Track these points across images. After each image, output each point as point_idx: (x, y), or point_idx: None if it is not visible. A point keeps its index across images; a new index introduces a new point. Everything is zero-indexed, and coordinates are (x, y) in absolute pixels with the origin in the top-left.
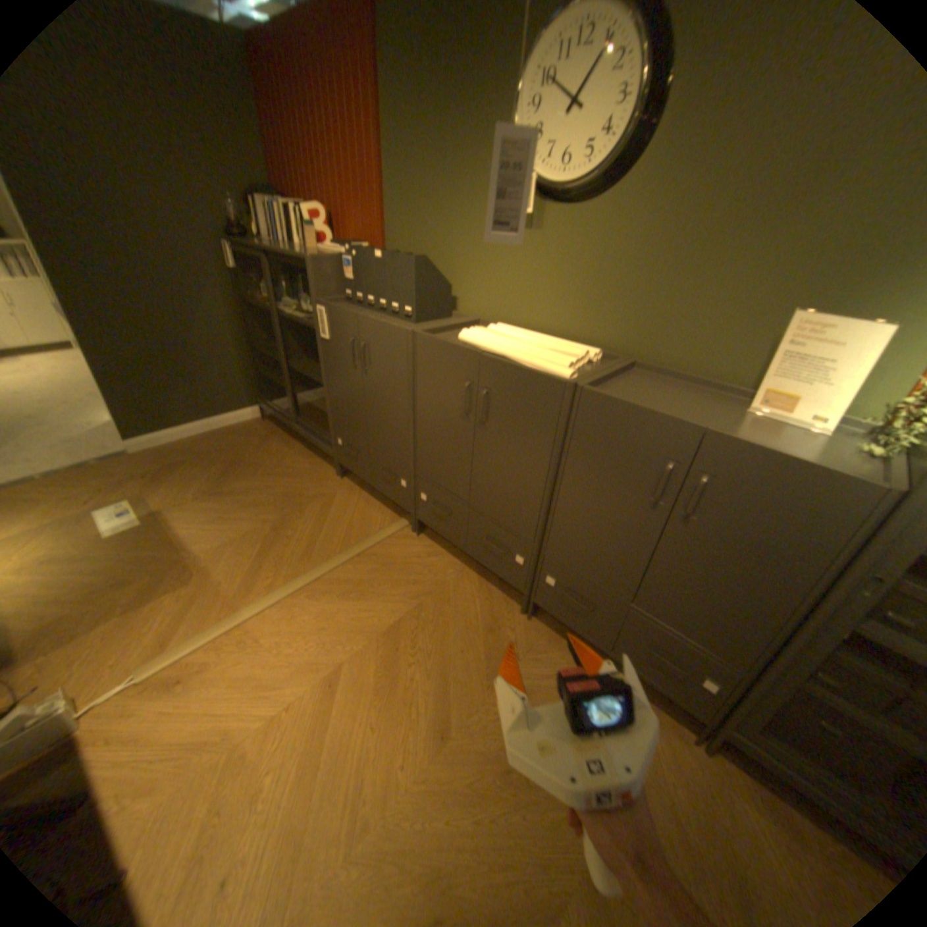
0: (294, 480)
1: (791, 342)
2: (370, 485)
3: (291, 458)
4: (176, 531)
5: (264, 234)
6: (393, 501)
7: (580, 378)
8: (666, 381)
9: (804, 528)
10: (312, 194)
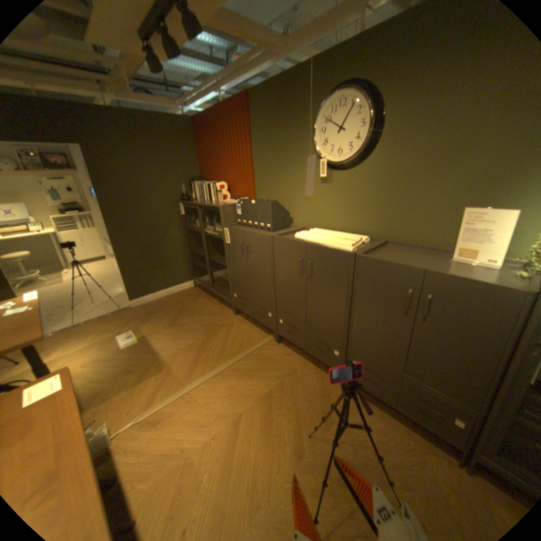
0: (213, 317)
1: (467, 224)
2: (252, 317)
3: (211, 306)
4: (156, 345)
5: (199, 199)
6: (265, 325)
7: (358, 251)
8: (406, 249)
9: (489, 318)
10: (221, 179)
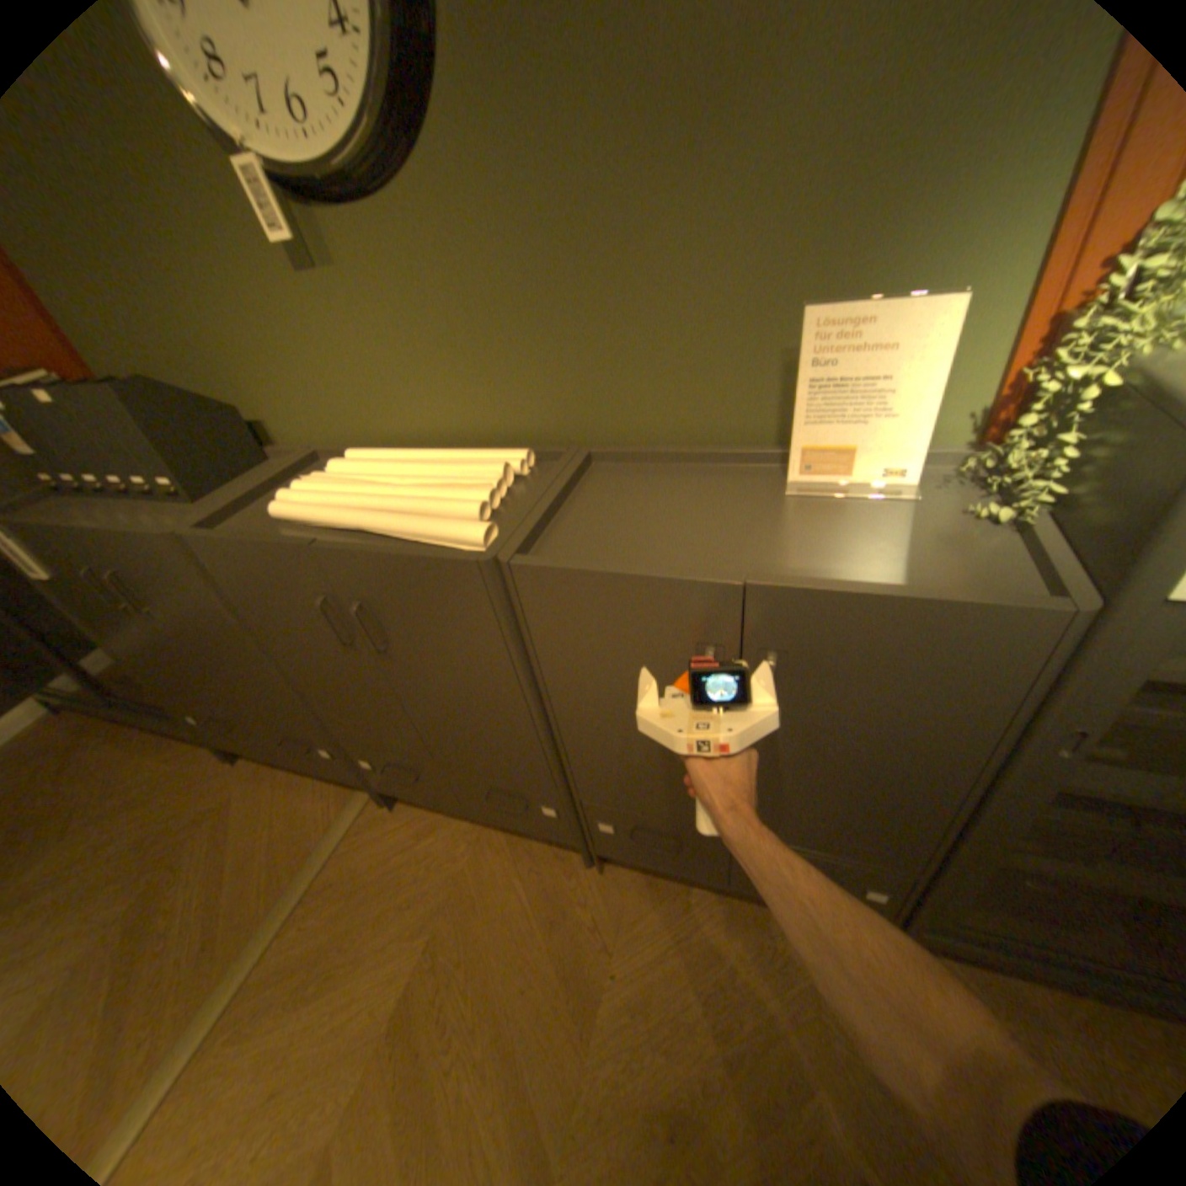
0: (145, 809)
1: (811, 365)
2: (278, 766)
3: (128, 768)
4: None
5: None
6: (324, 778)
7: (501, 539)
8: (645, 473)
9: (948, 695)
10: None
